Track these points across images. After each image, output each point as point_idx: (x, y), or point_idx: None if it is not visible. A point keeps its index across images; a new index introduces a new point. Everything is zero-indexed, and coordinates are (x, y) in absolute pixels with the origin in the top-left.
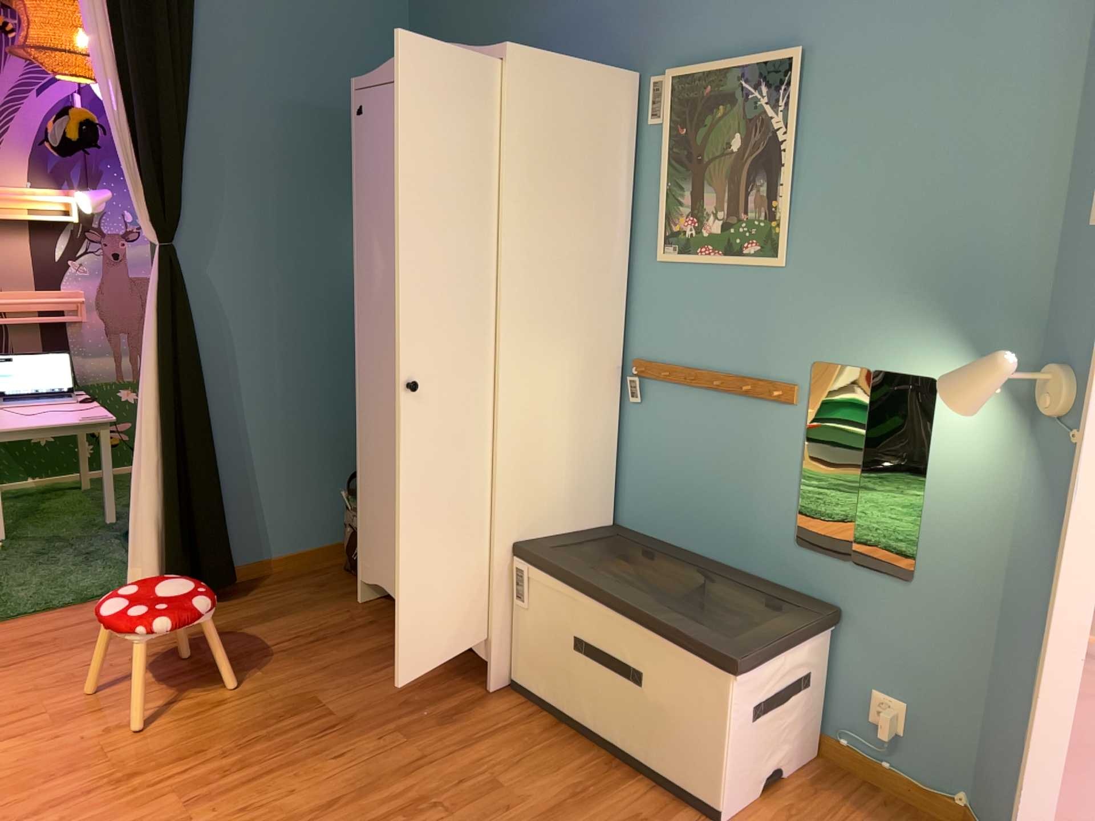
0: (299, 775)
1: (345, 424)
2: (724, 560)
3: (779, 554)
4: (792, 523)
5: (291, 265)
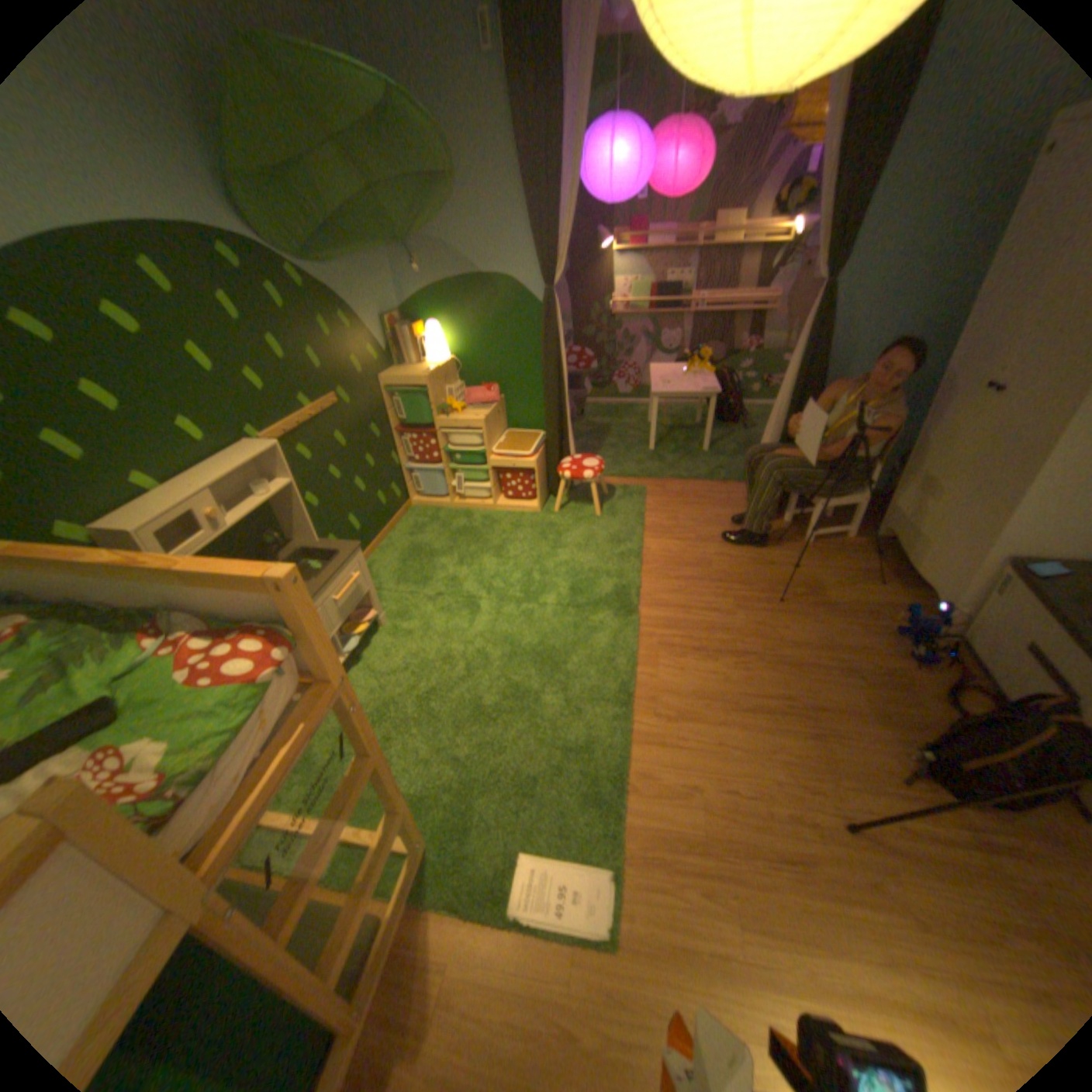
0: (794, 622)
1: (922, 414)
2: None
3: None
4: None
5: (926, 290)
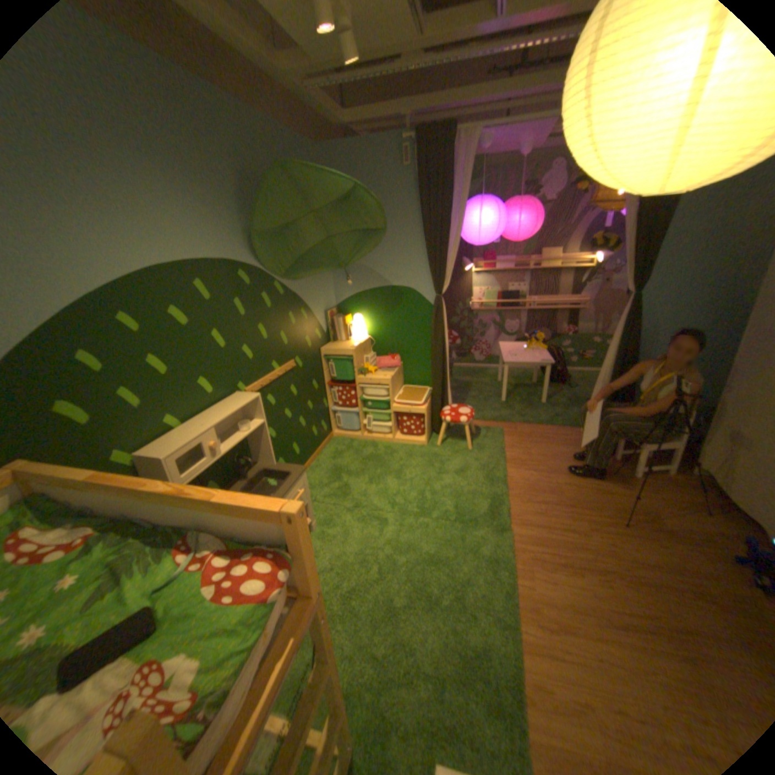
0: (641, 546)
1: (714, 383)
2: None
3: None
4: None
5: (706, 299)
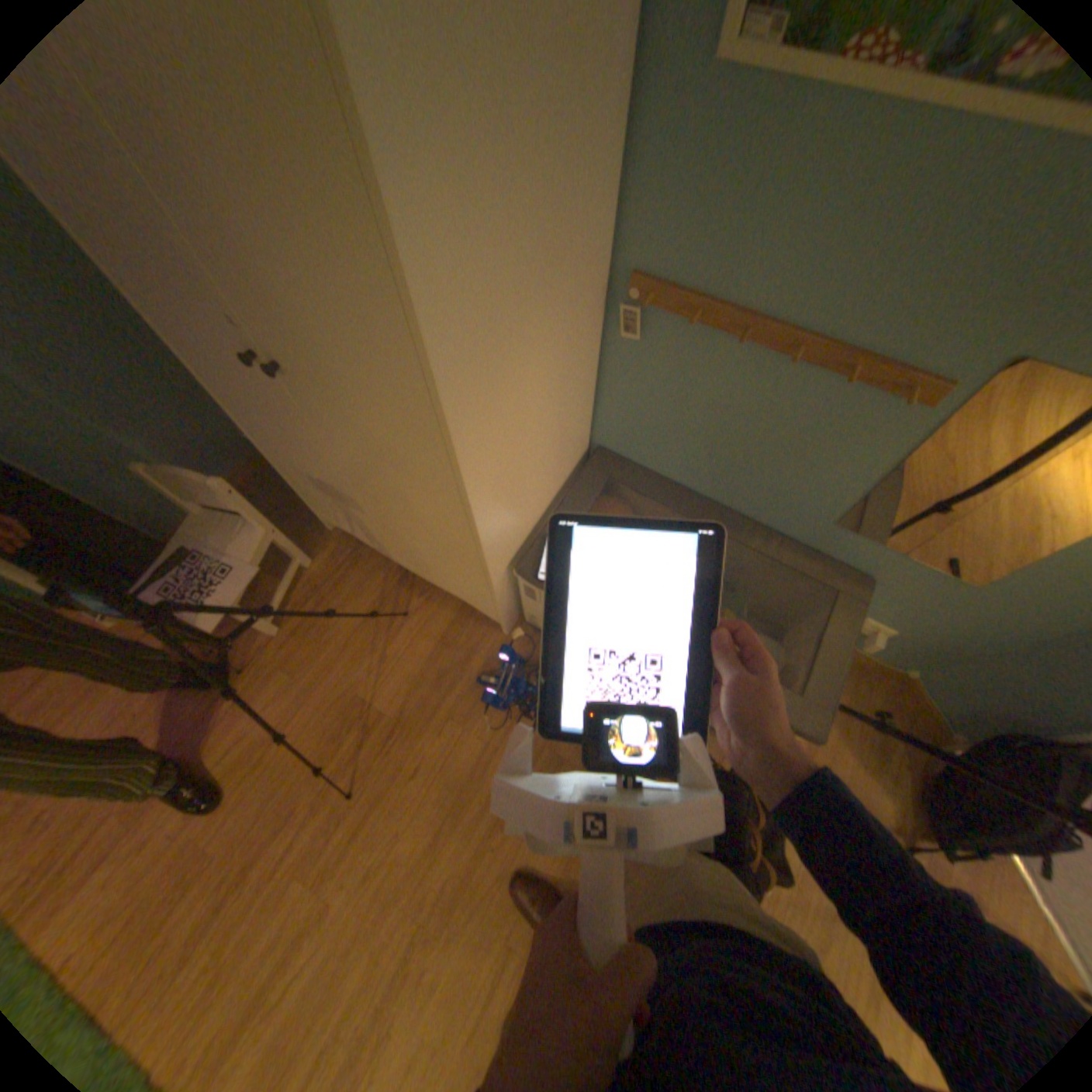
0: (393, 811)
1: None
2: (732, 512)
3: (810, 527)
4: (844, 511)
5: None
